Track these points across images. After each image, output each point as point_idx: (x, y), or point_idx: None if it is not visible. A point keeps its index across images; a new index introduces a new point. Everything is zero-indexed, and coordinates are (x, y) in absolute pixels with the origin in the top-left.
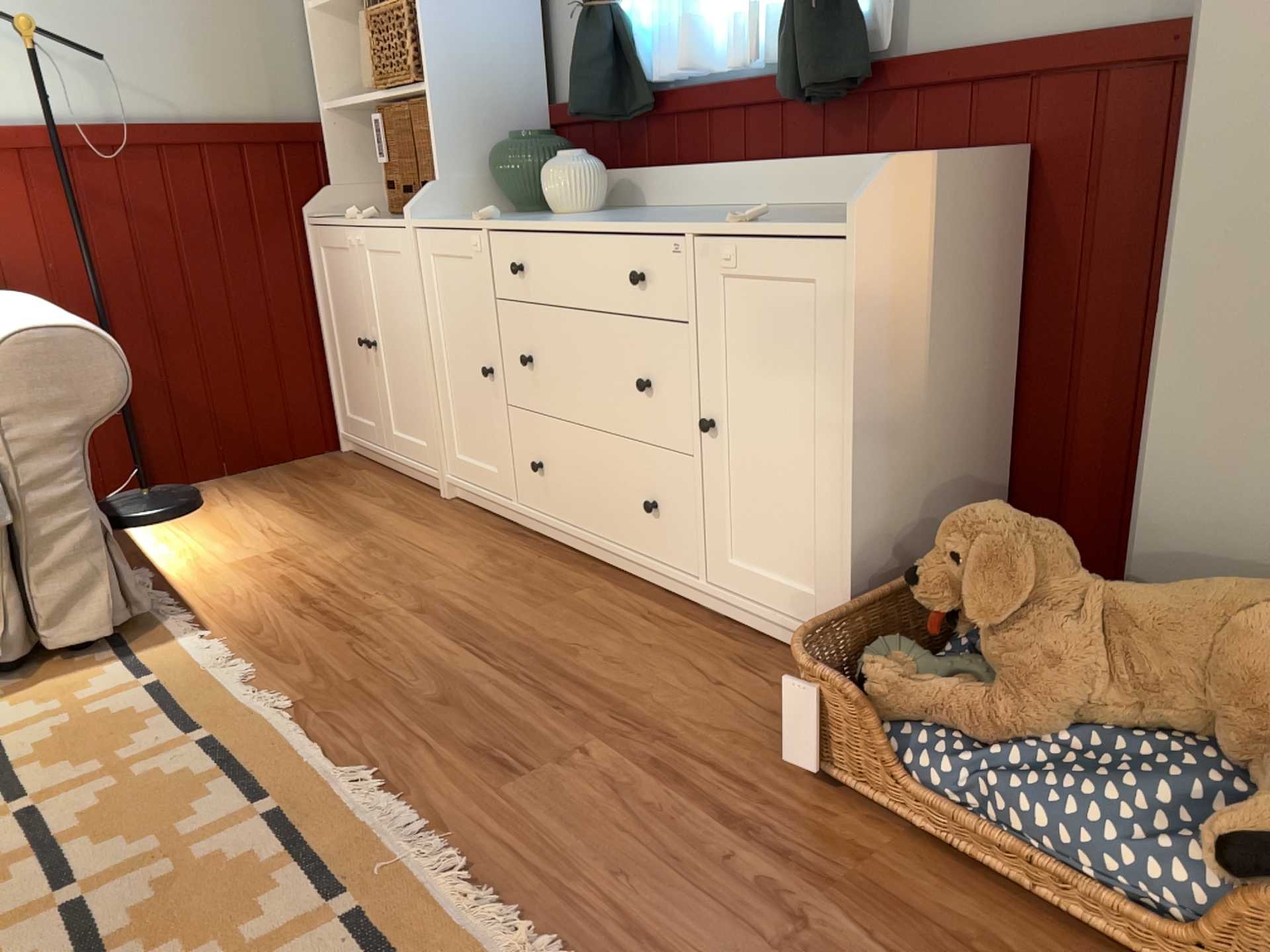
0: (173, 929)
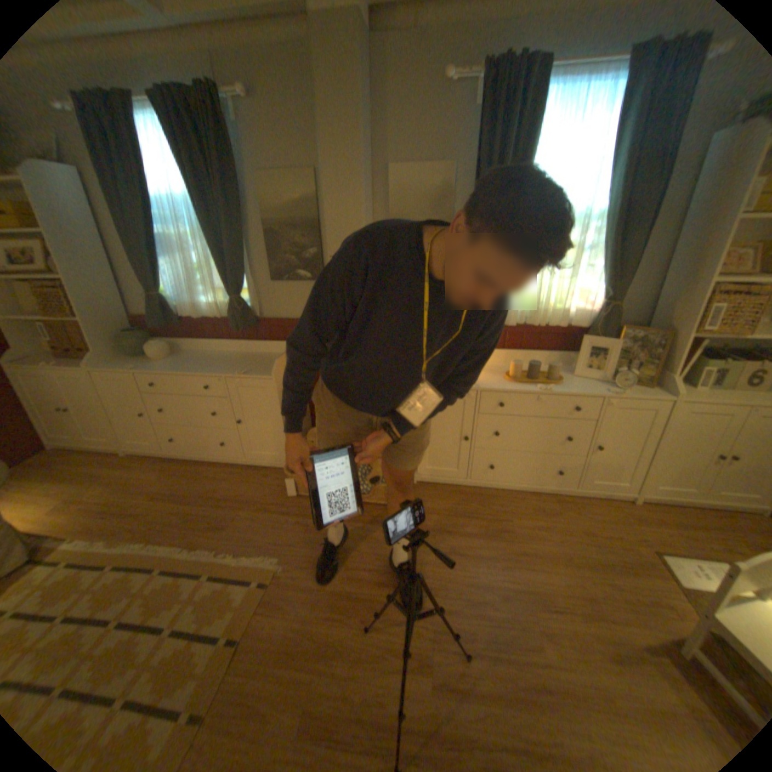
0: (157, 611)
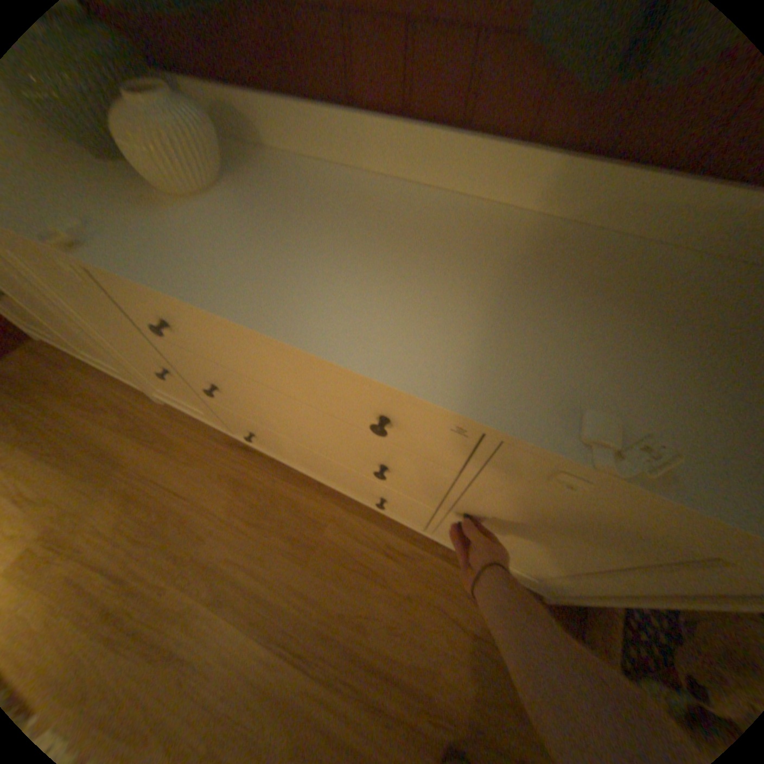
0: None
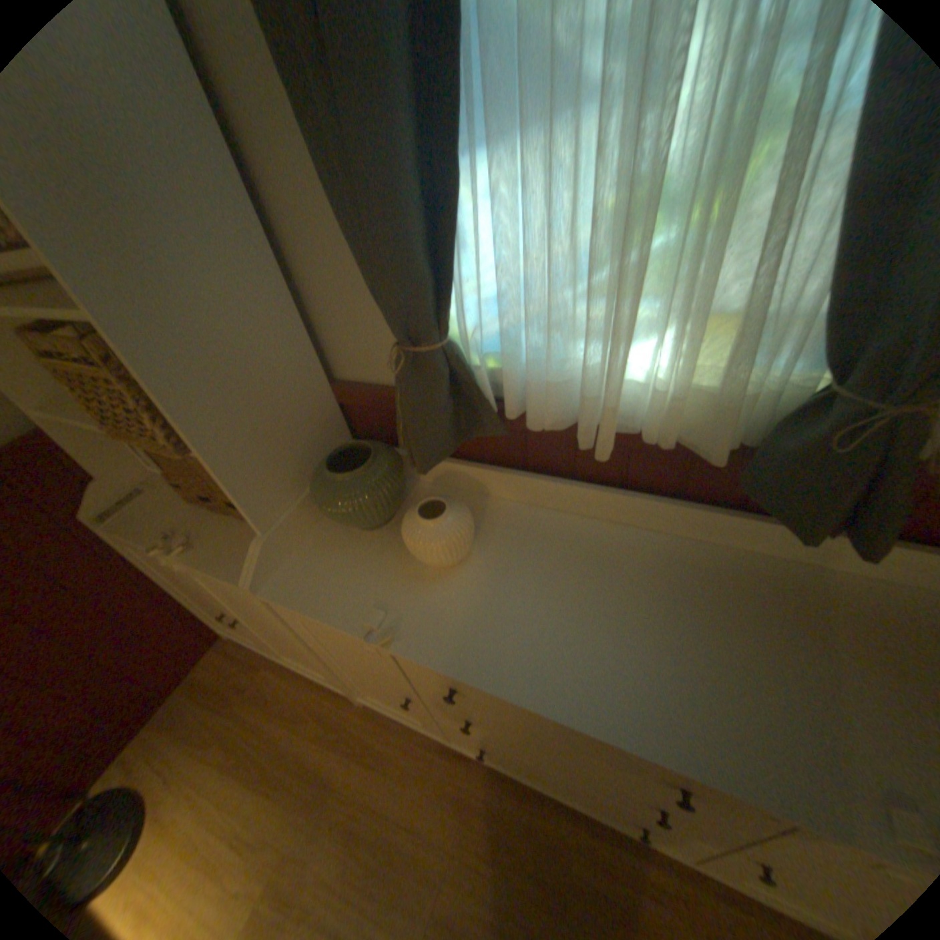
0: None
